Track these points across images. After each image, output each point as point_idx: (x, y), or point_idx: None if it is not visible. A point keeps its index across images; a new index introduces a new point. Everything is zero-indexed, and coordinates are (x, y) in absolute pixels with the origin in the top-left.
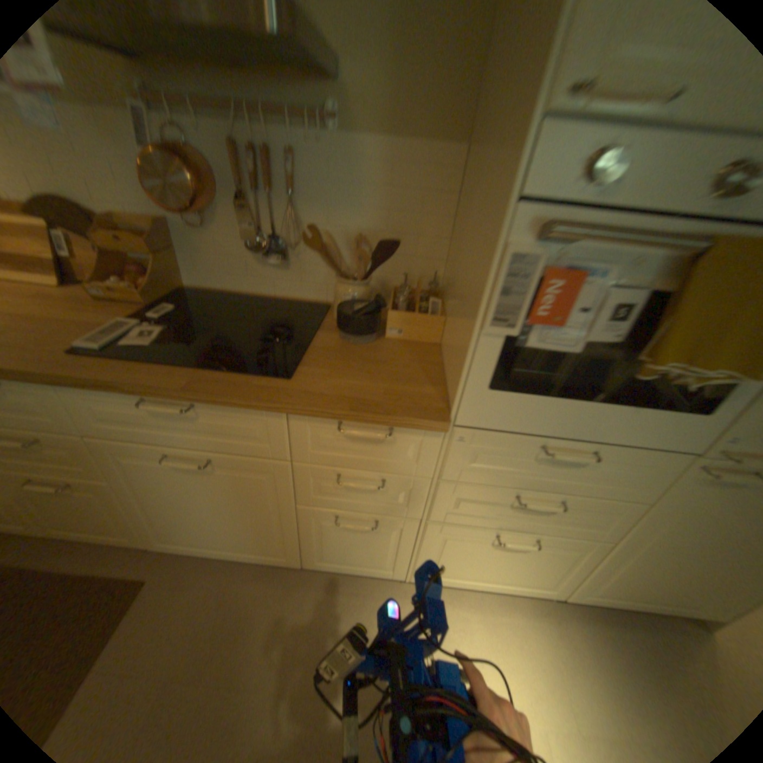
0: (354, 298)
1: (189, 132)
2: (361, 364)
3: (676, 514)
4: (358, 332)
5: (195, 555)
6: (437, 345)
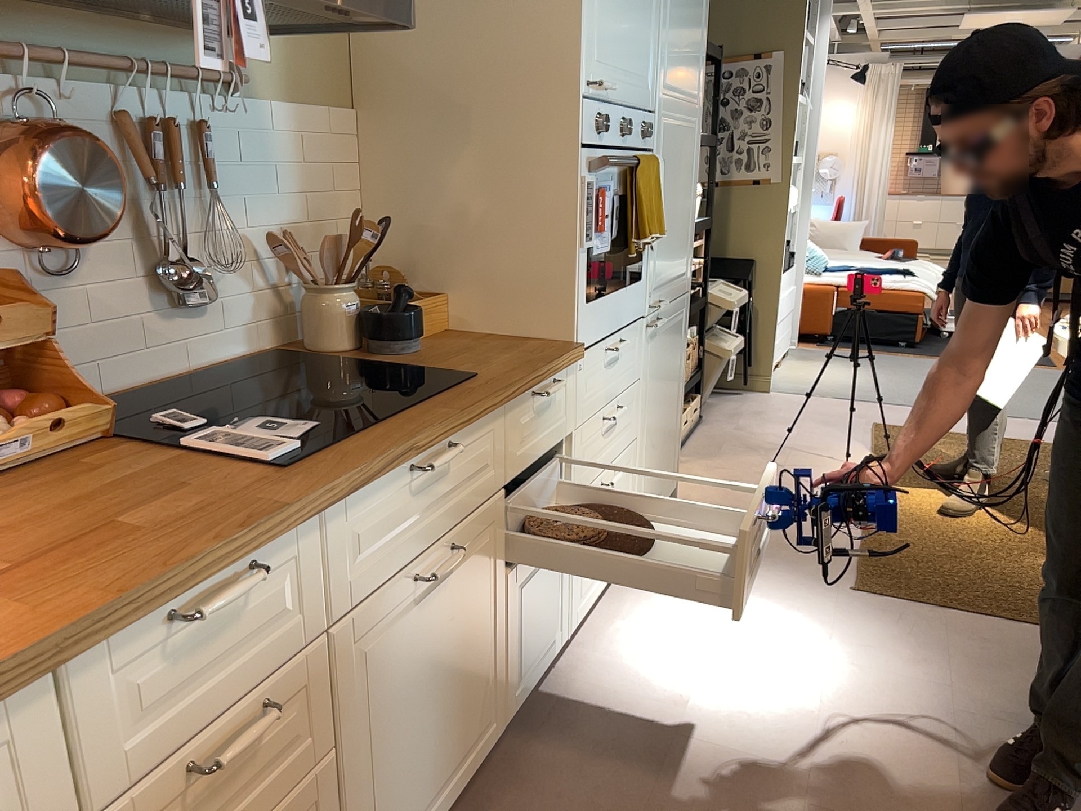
0: (363, 307)
1: (60, 114)
2: (467, 354)
3: (647, 379)
4: (419, 334)
5: None
6: (452, 330)
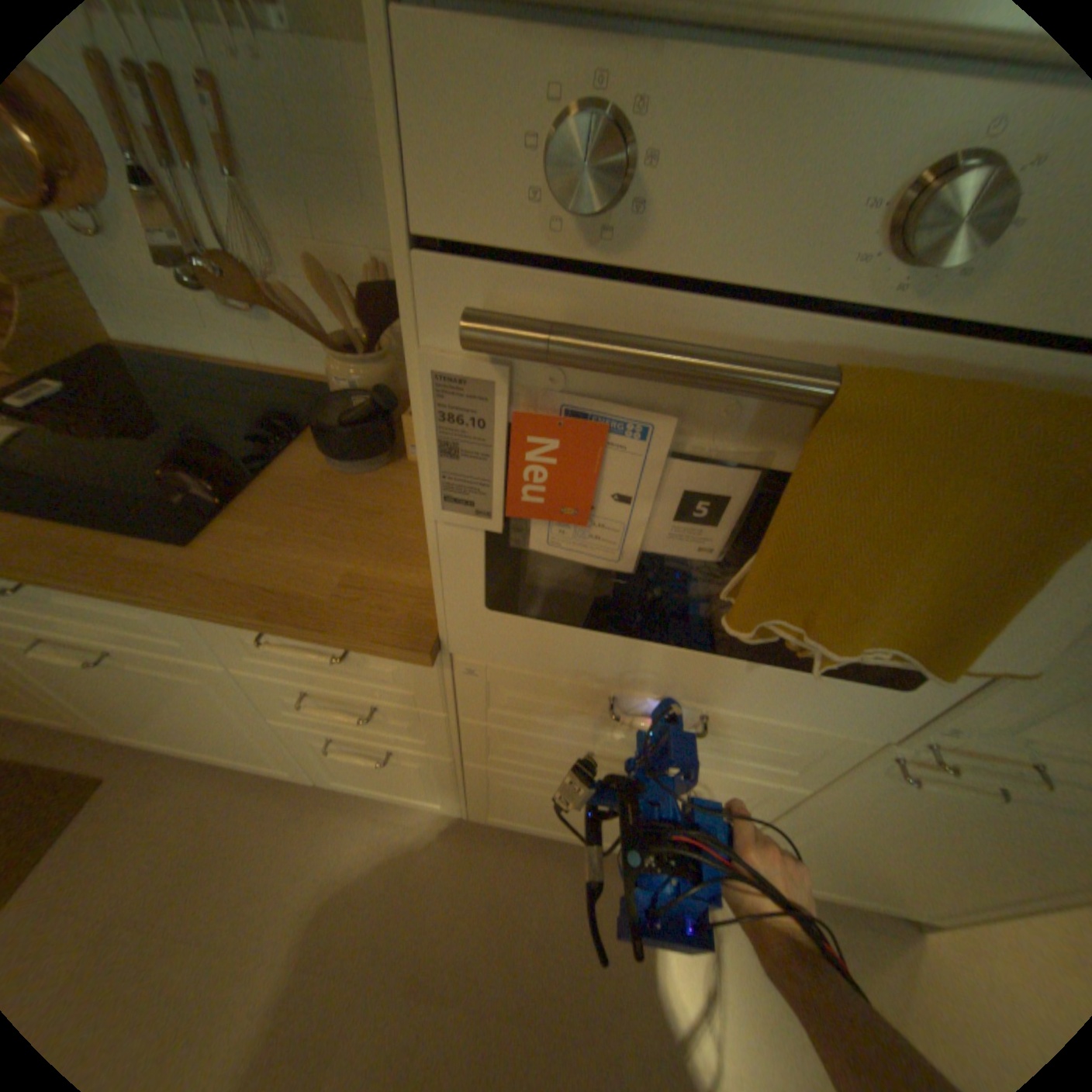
0: (352, 388)
1: None
2: (332, 518)
3: (856, 808)
4: (342, 456)
5: (168, 753)
6: None
